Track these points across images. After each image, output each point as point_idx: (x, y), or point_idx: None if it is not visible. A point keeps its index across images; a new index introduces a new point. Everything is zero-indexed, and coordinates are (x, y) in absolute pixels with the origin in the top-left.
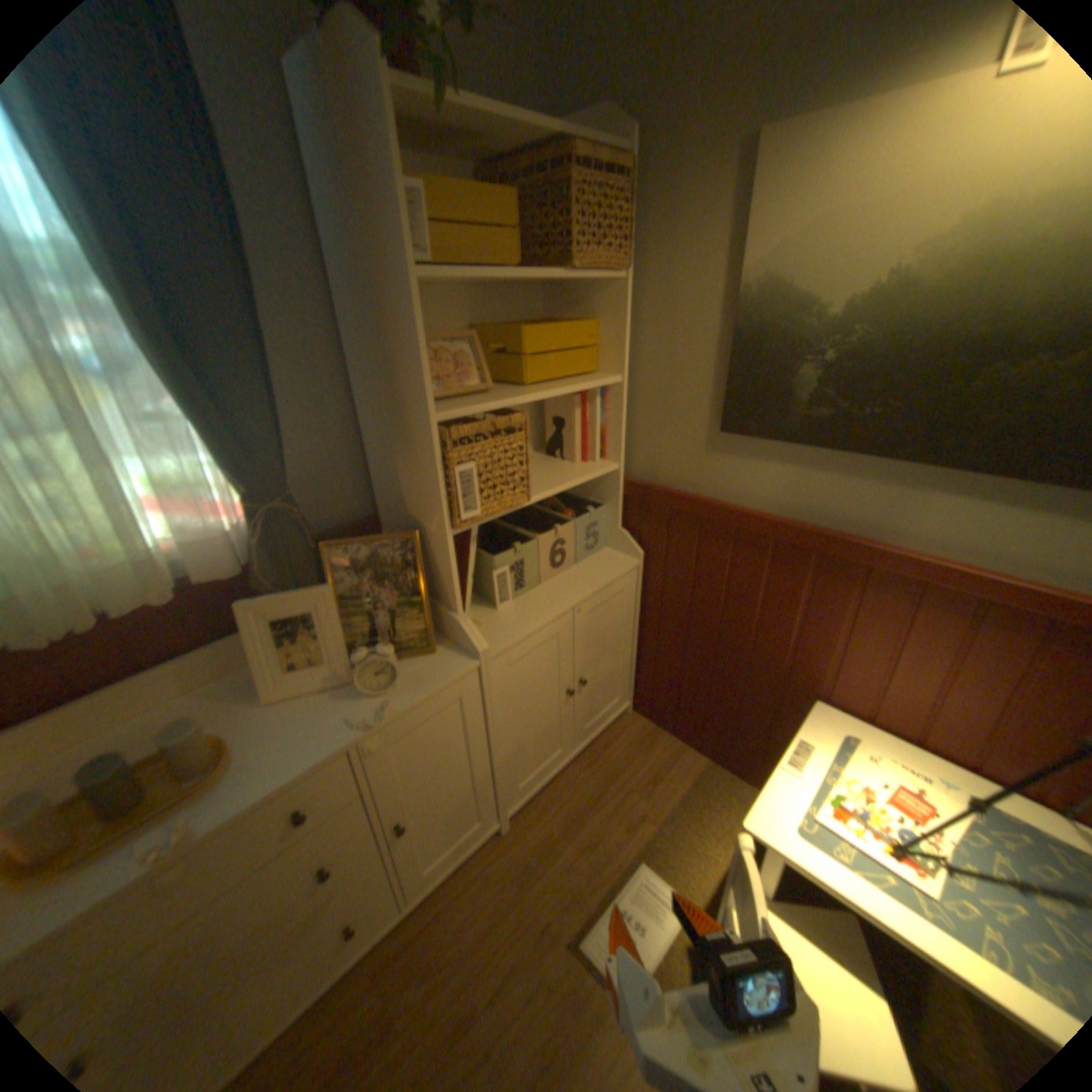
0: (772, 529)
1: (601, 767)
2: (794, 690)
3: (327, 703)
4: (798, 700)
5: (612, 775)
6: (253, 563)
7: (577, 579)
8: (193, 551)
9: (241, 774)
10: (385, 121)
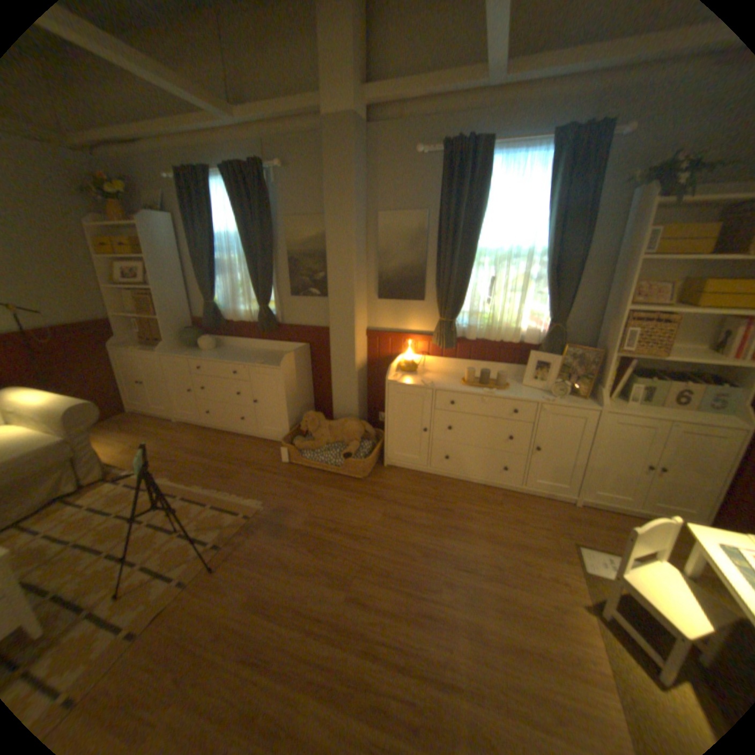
0: None
1: None
2: None
3: (539, 393)
4: None
5: None
6: (541, 344)
7: (690, 415)
8: (527, 334)
9: (508, 392)
10: (650, 212)
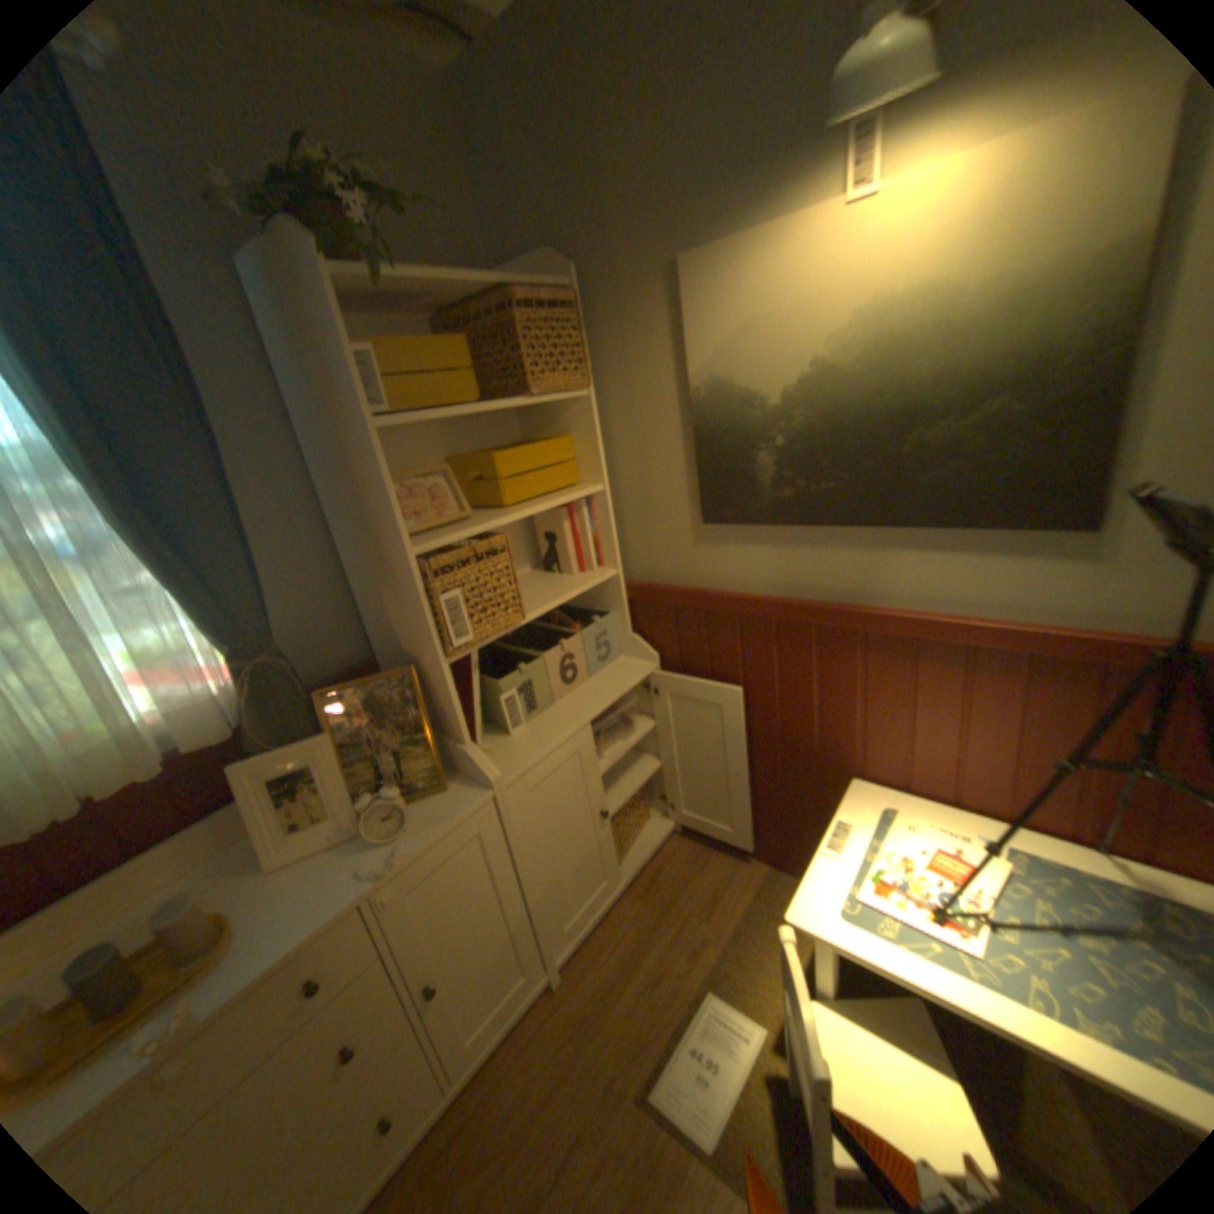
0: (770, 610)
1: (655, 895)
2: (831, 772)
3: (334, 862)
4: (836, 781)
5: (668, 902)
6: (243, 725)
7: (593, 692)
8: (179, 722)
9: (244, 950)
10: (327, 301)
